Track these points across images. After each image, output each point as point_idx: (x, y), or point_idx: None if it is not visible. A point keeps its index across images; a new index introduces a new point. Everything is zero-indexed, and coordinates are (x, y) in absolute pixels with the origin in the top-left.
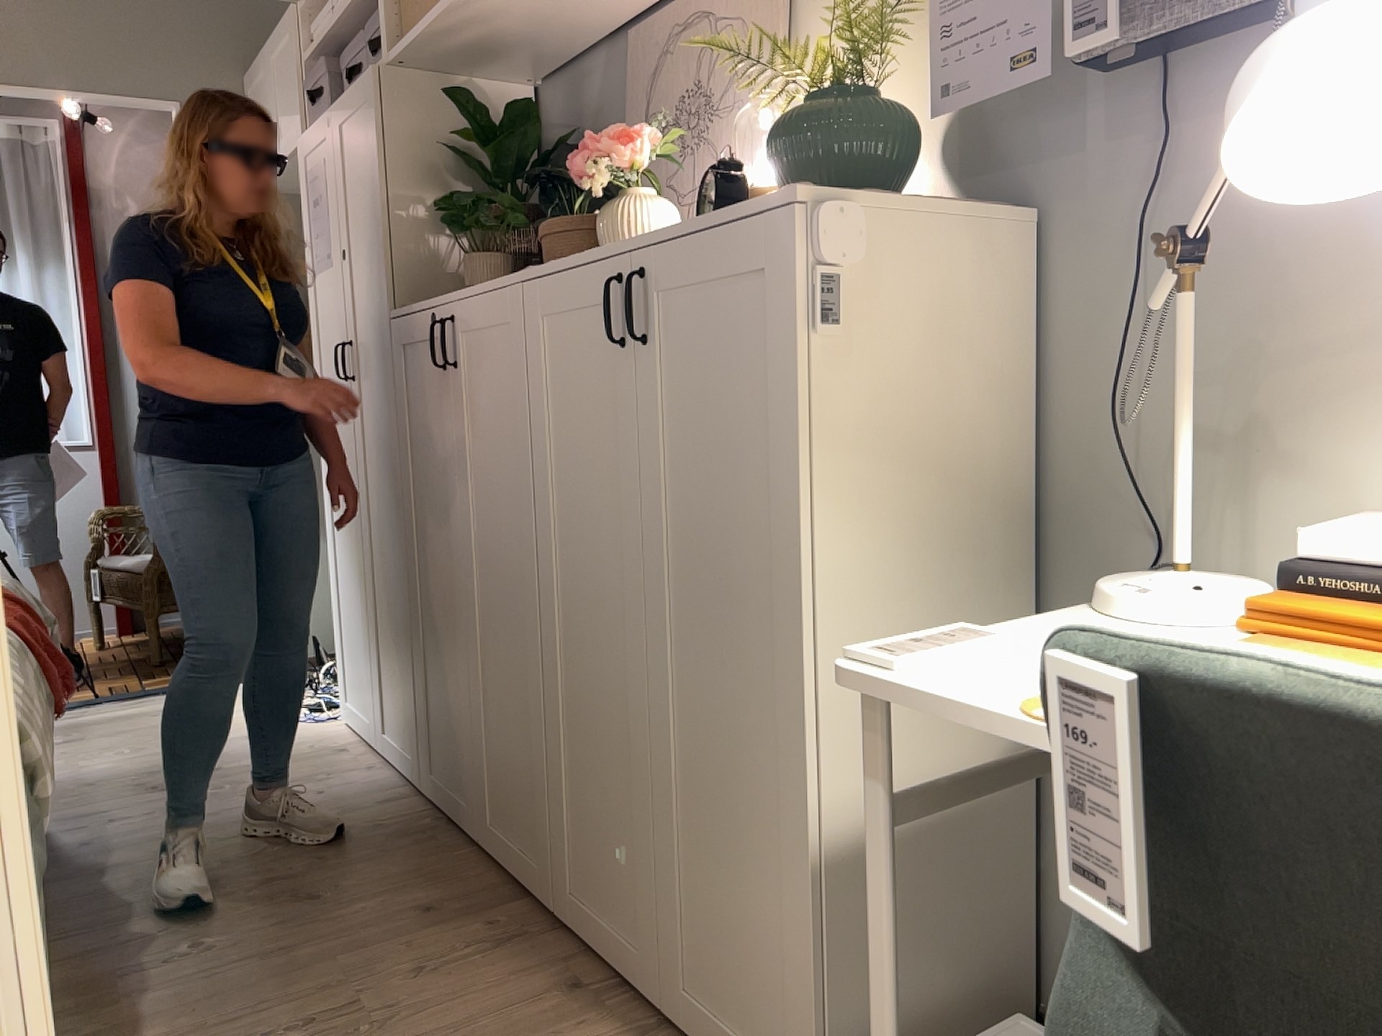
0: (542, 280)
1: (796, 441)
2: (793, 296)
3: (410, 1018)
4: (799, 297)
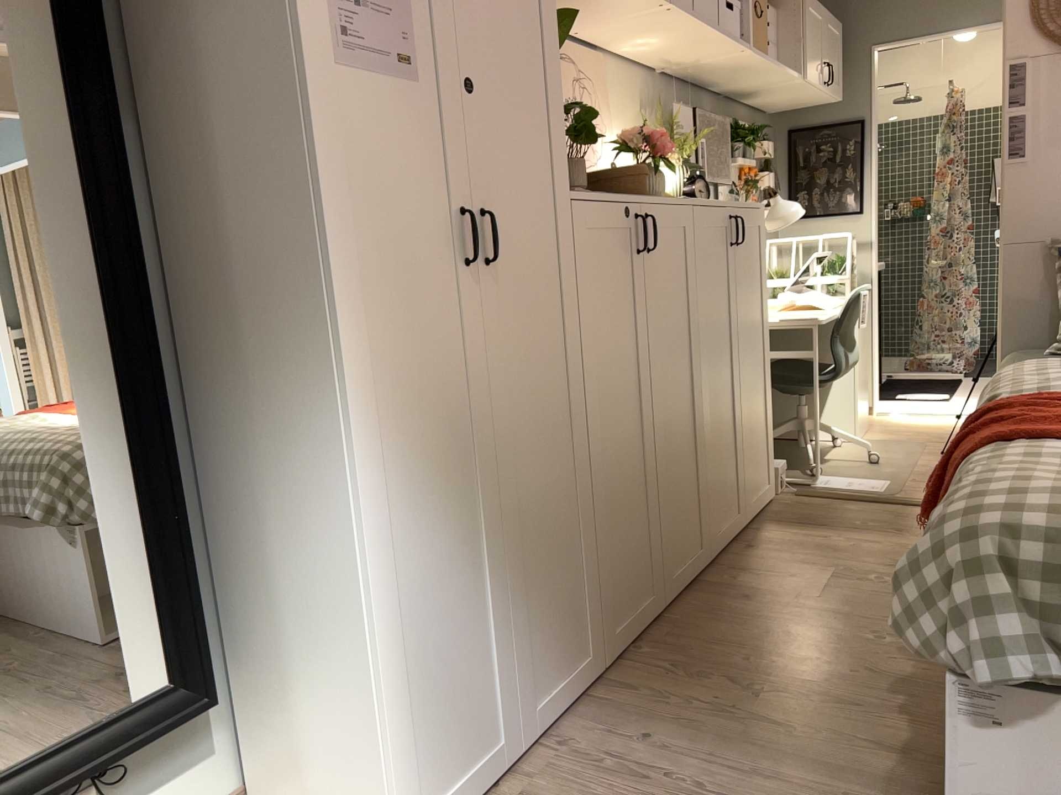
0: (703, 207)
1: (766, 276)
2: (765, 234)
3: (817, 566)
4: (765, 234)
